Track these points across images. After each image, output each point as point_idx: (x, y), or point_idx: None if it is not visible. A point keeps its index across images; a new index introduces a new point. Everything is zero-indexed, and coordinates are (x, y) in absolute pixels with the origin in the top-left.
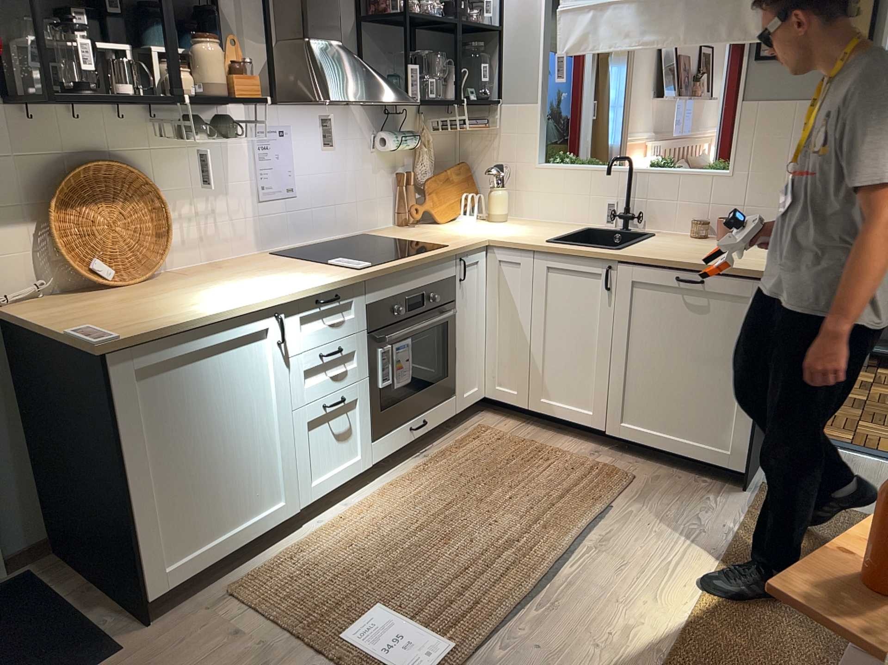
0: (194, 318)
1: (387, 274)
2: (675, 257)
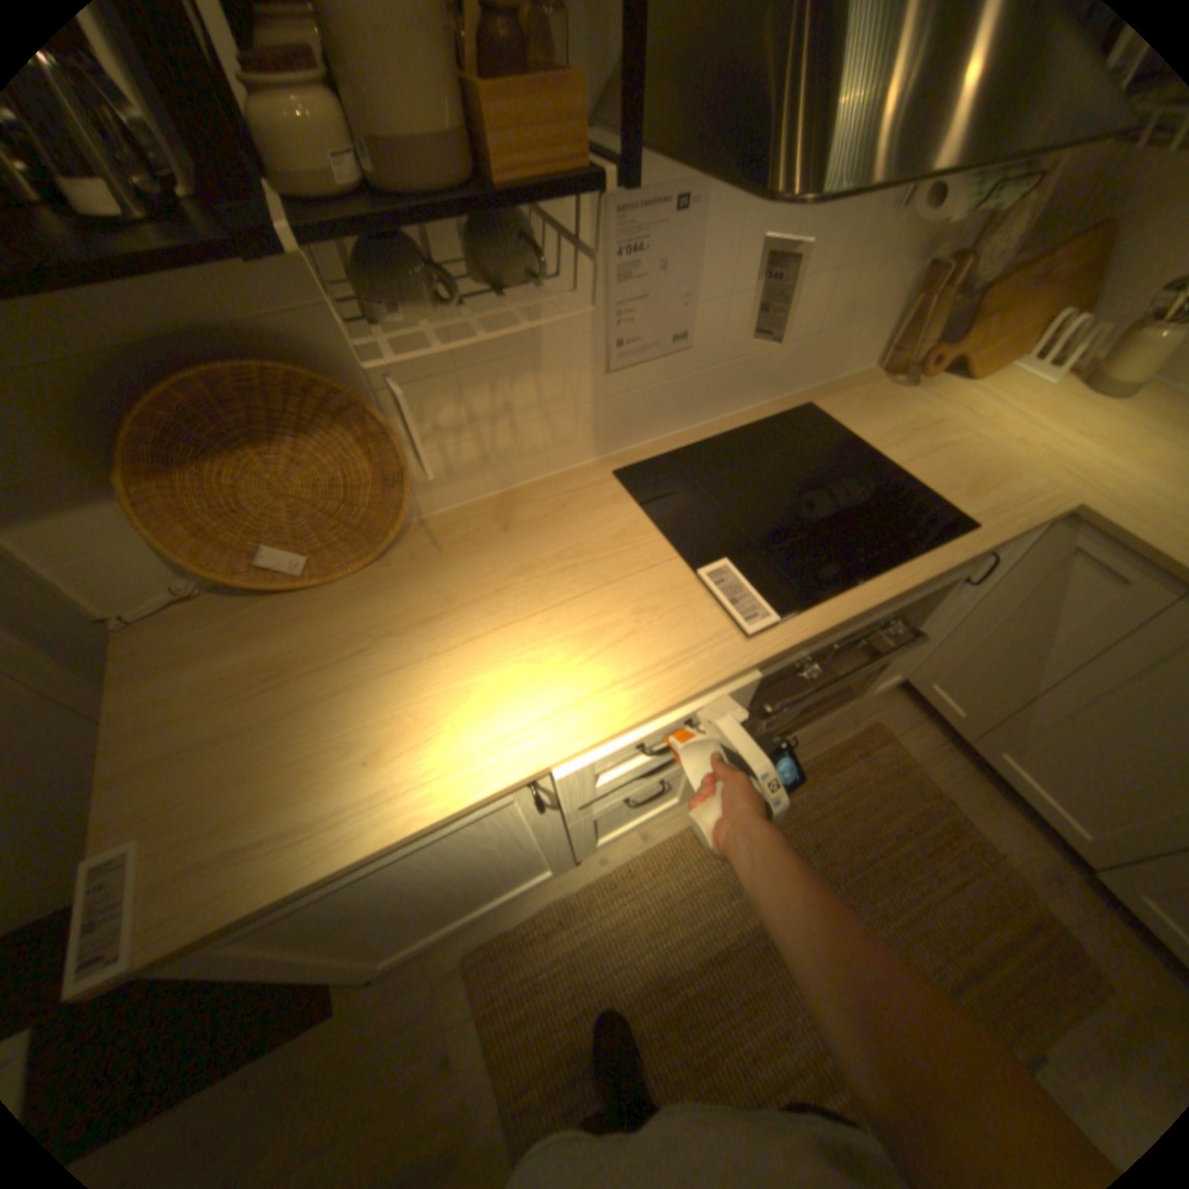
0: (325, 863)
1: (810, 637)
2: None
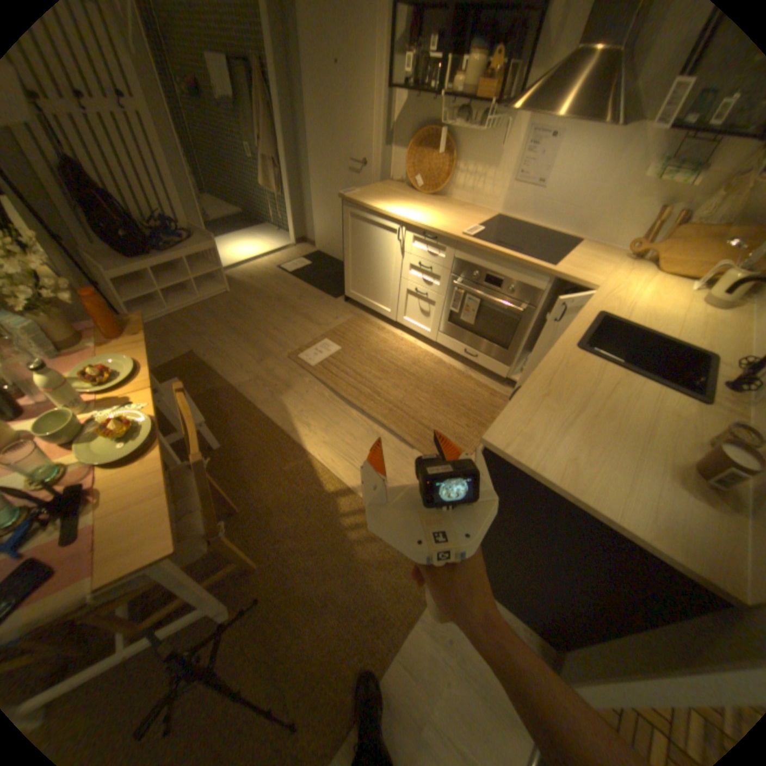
0: (368, 205)
1: (473, 248)
2: (554, 380)
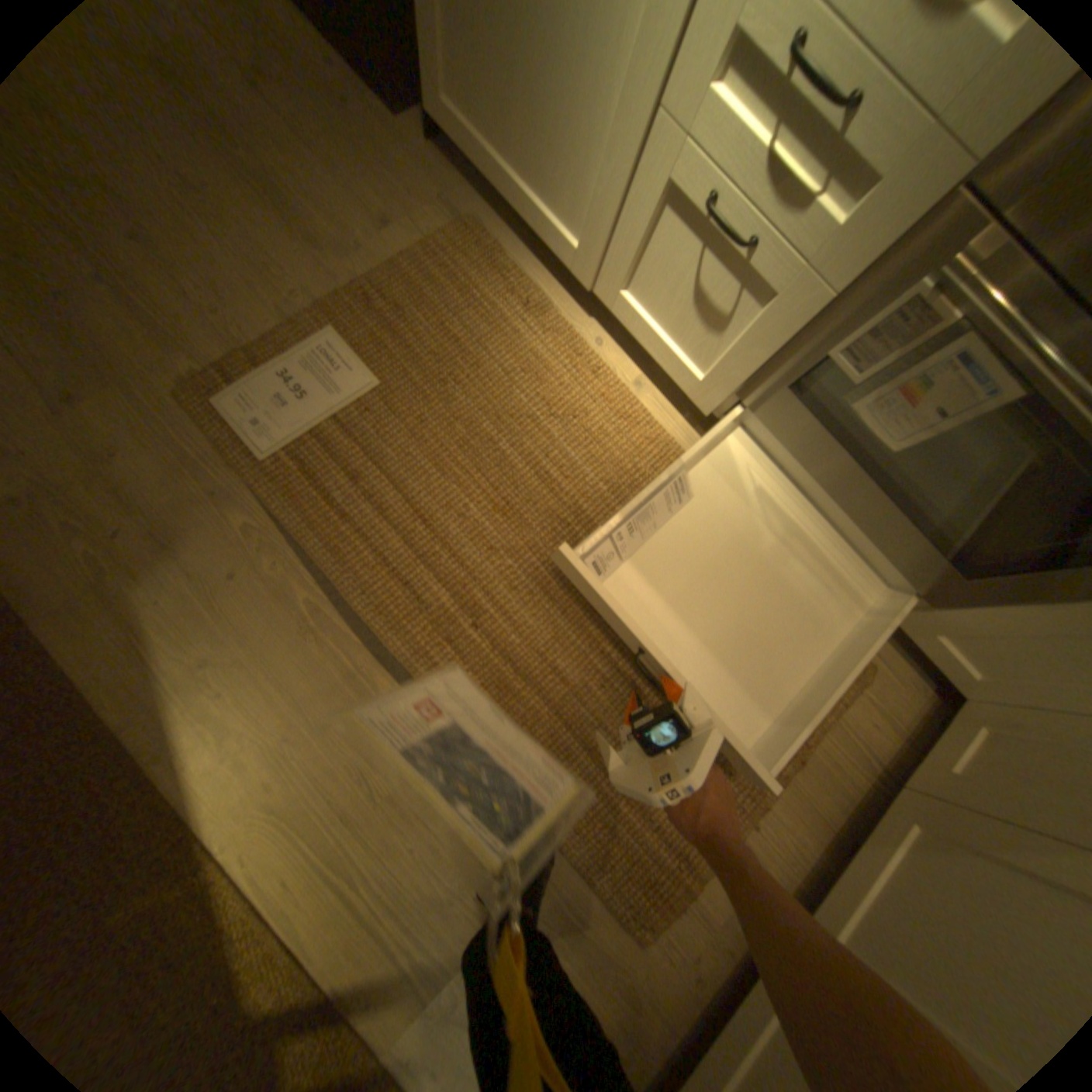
0: None
1: None
2: None
